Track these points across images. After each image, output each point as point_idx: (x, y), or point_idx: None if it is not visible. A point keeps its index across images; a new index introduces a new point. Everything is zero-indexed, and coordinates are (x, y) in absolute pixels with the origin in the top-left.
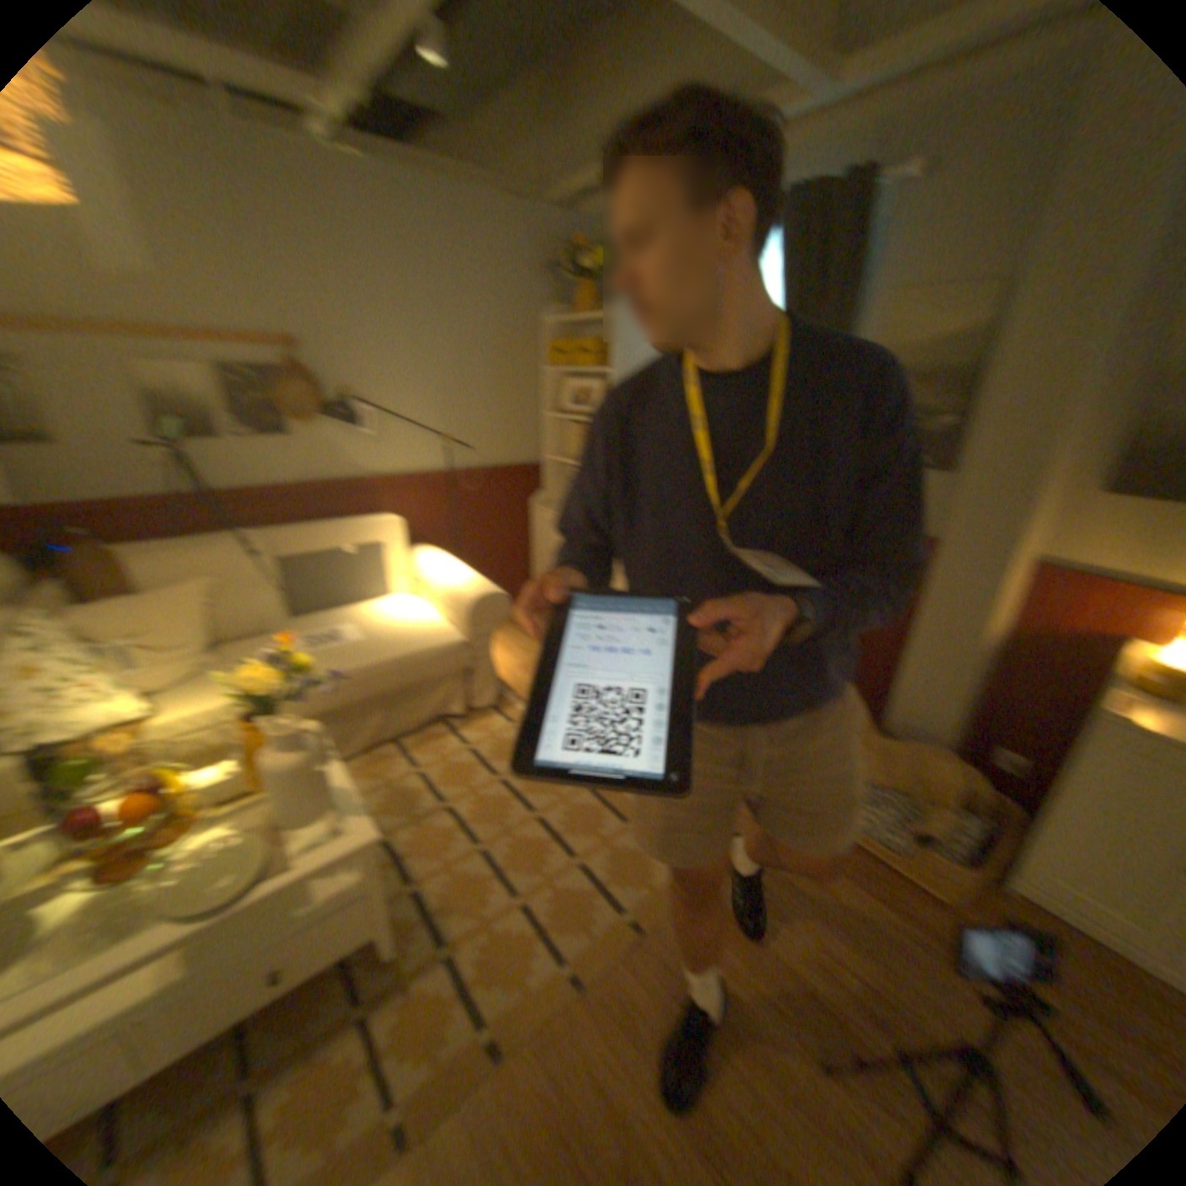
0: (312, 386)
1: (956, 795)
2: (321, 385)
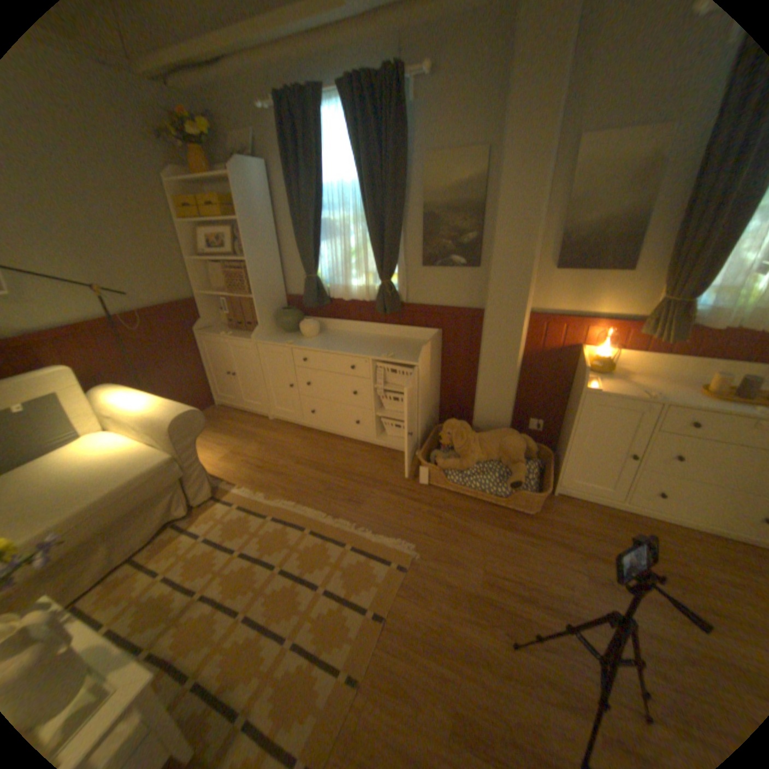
0: None
1: (522, 453)
2: None
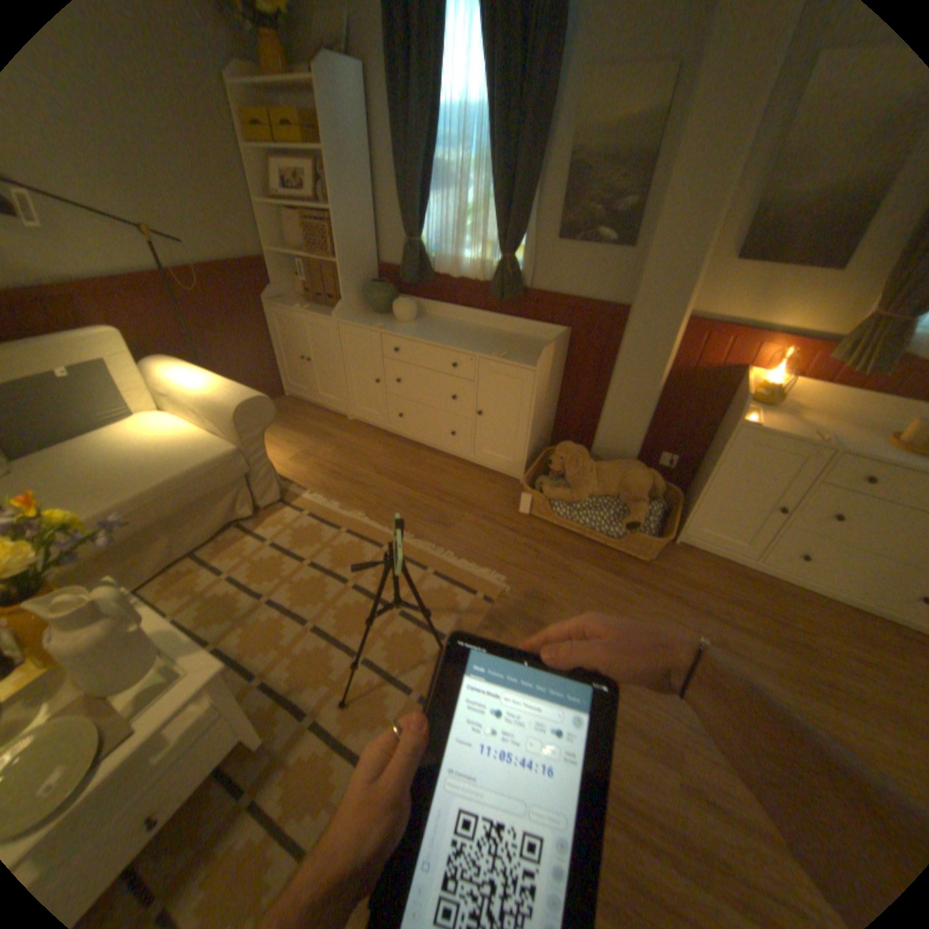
0: None
1: (647, 491)
2: None
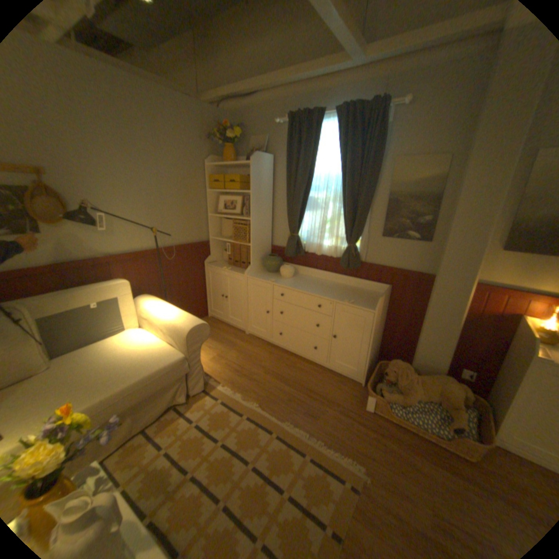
0: (62, 201)
1: (463, 401)
2: (69, 200)
